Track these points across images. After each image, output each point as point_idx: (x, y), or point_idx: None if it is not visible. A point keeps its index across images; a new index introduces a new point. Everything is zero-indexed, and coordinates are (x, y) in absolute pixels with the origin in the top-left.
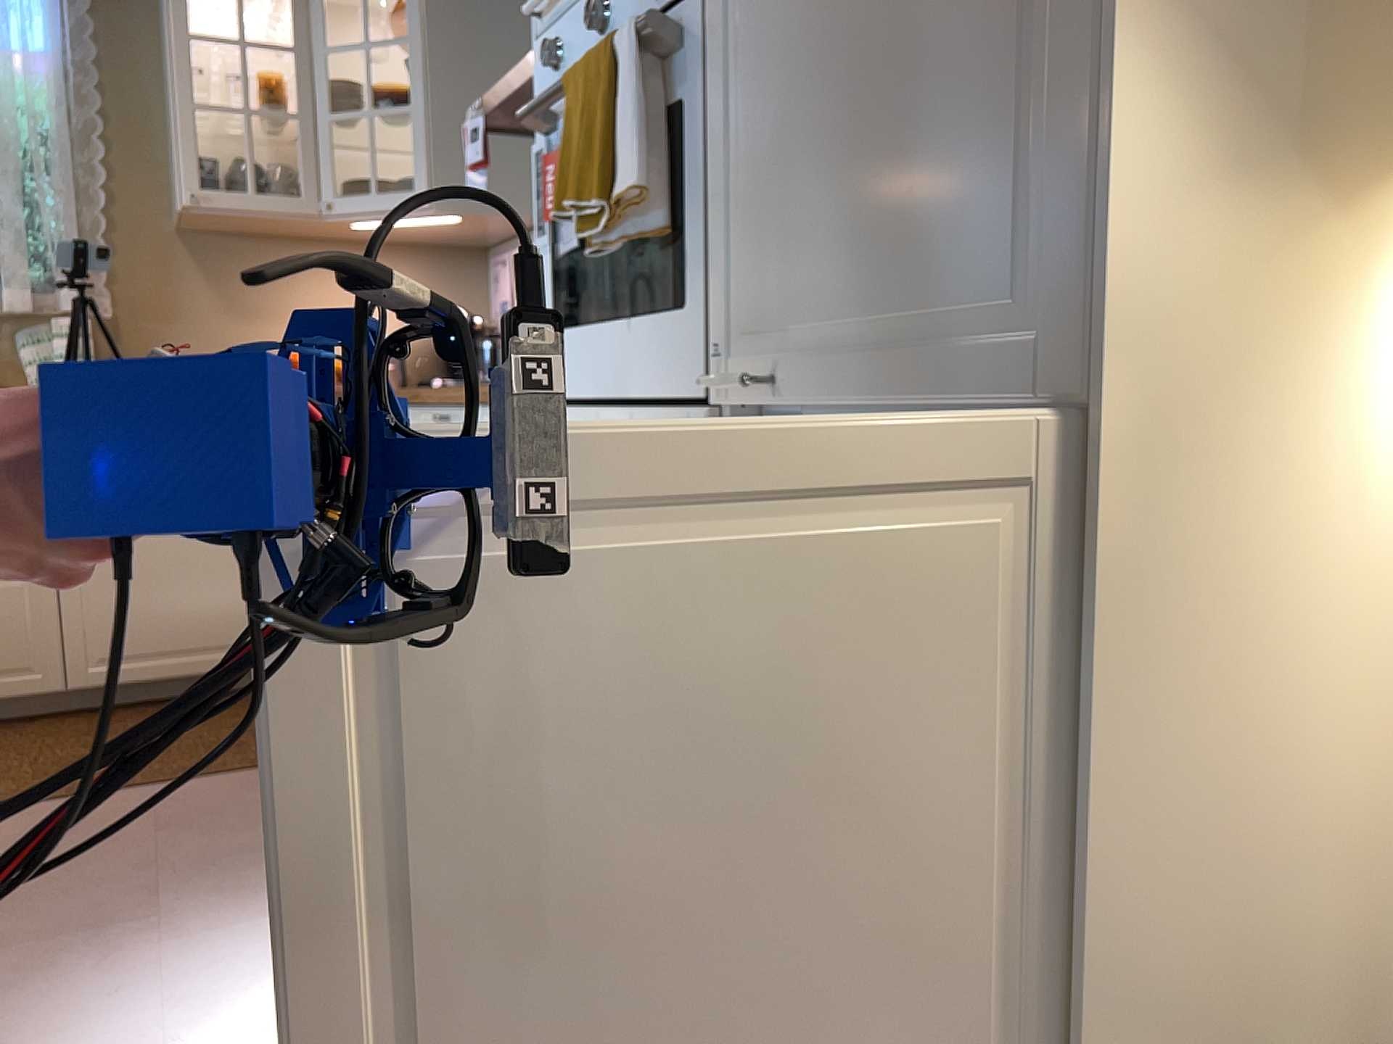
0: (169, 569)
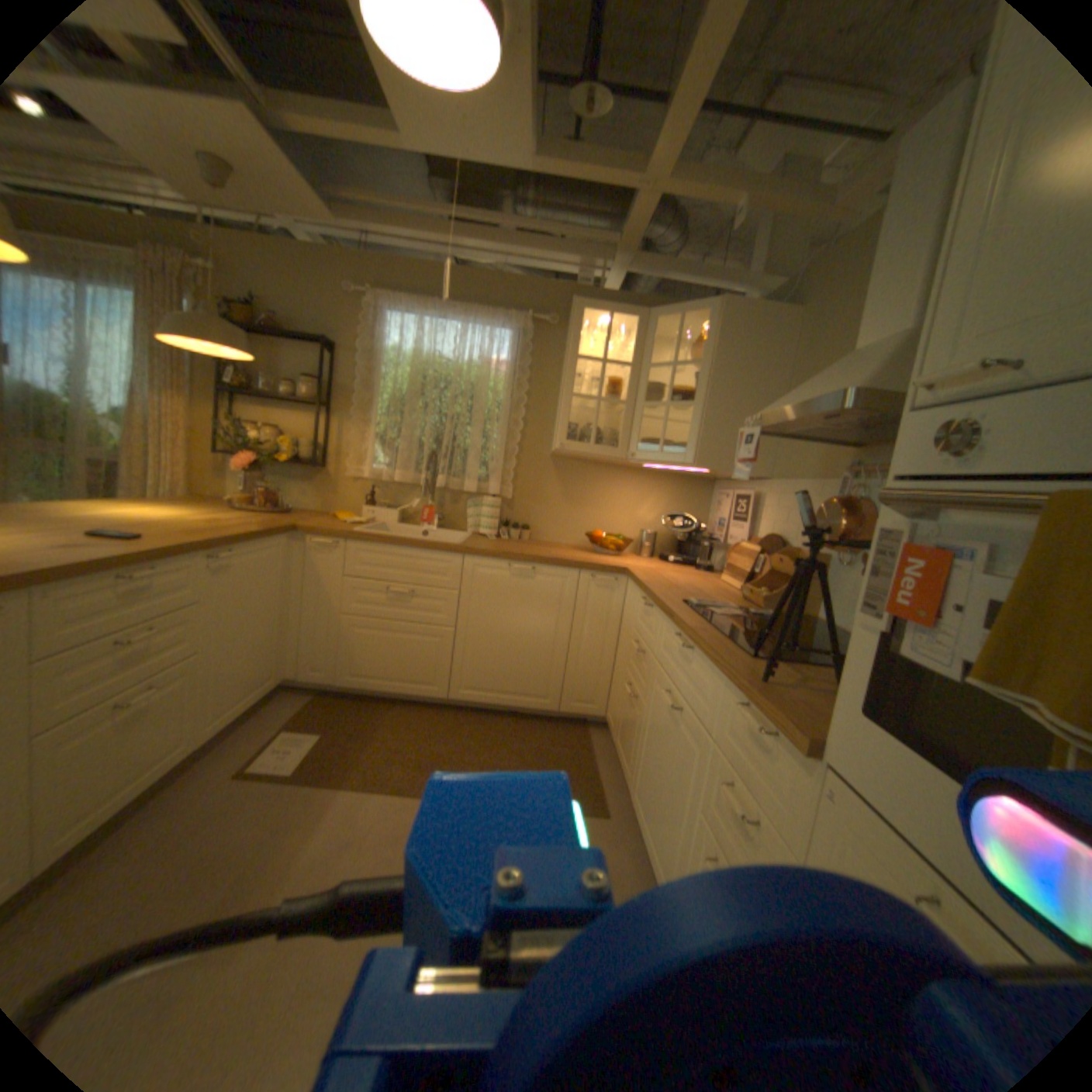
0: (507, 648)
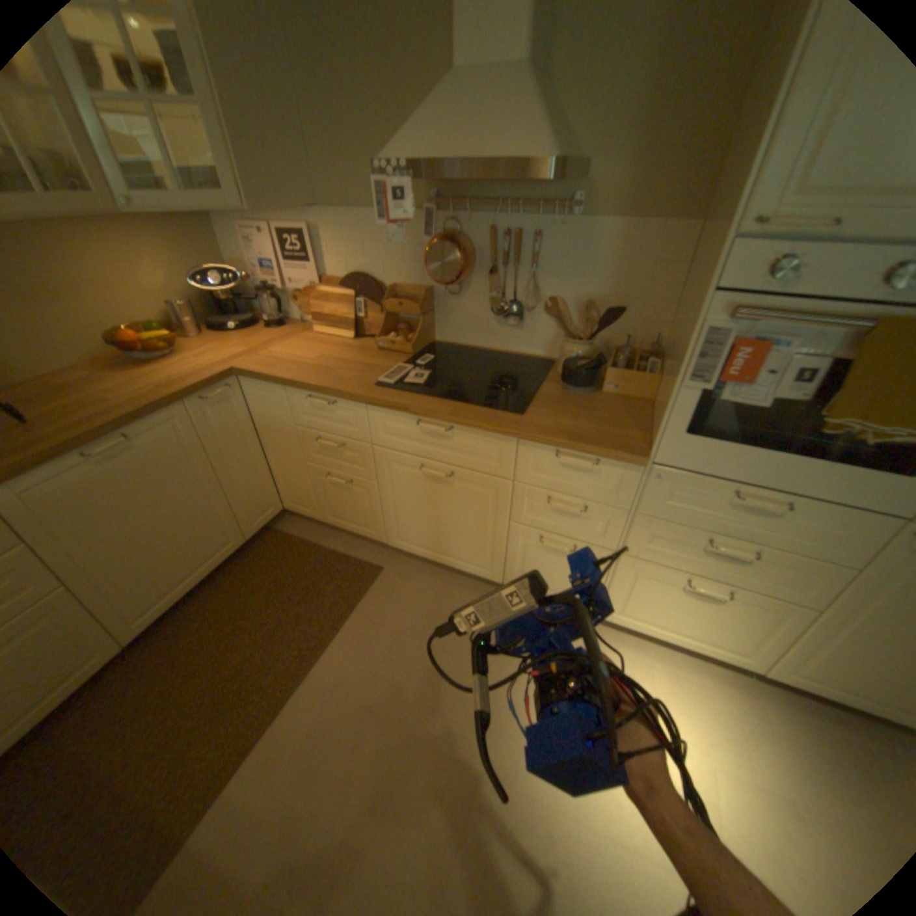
0: (157, 540)
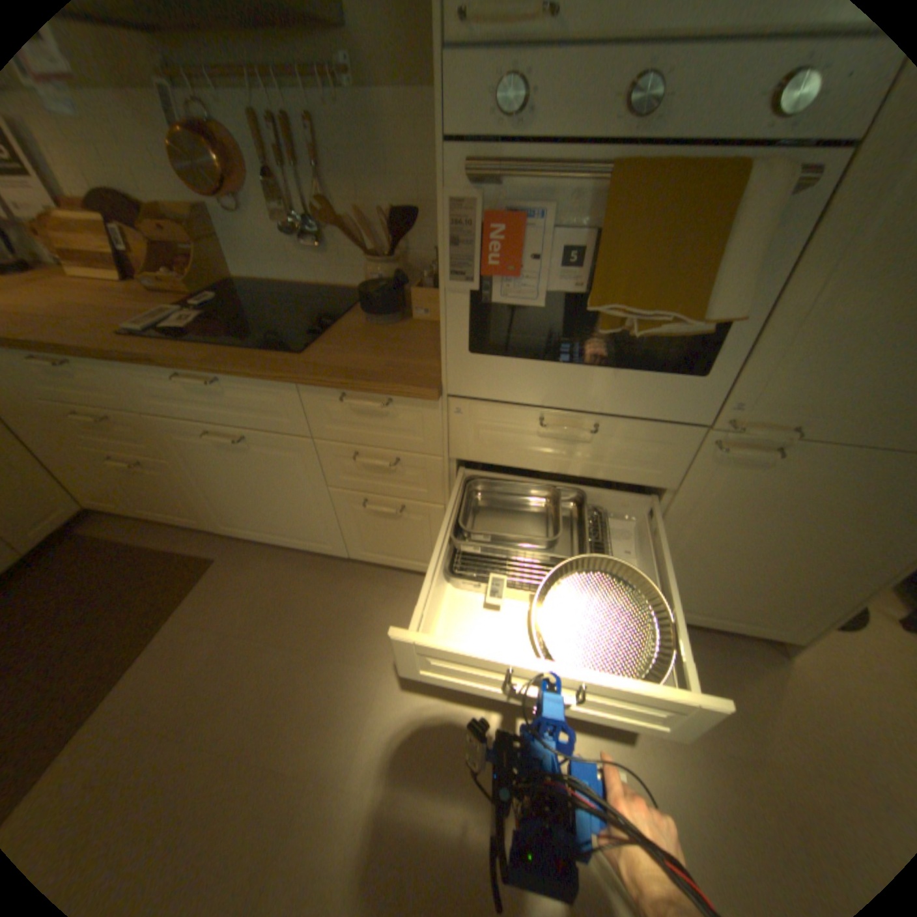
0: None
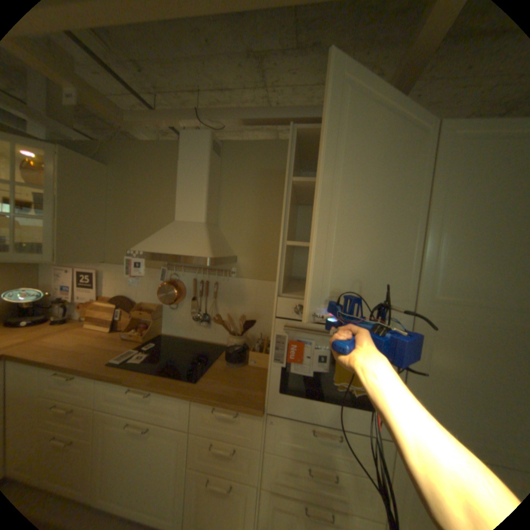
0: None
